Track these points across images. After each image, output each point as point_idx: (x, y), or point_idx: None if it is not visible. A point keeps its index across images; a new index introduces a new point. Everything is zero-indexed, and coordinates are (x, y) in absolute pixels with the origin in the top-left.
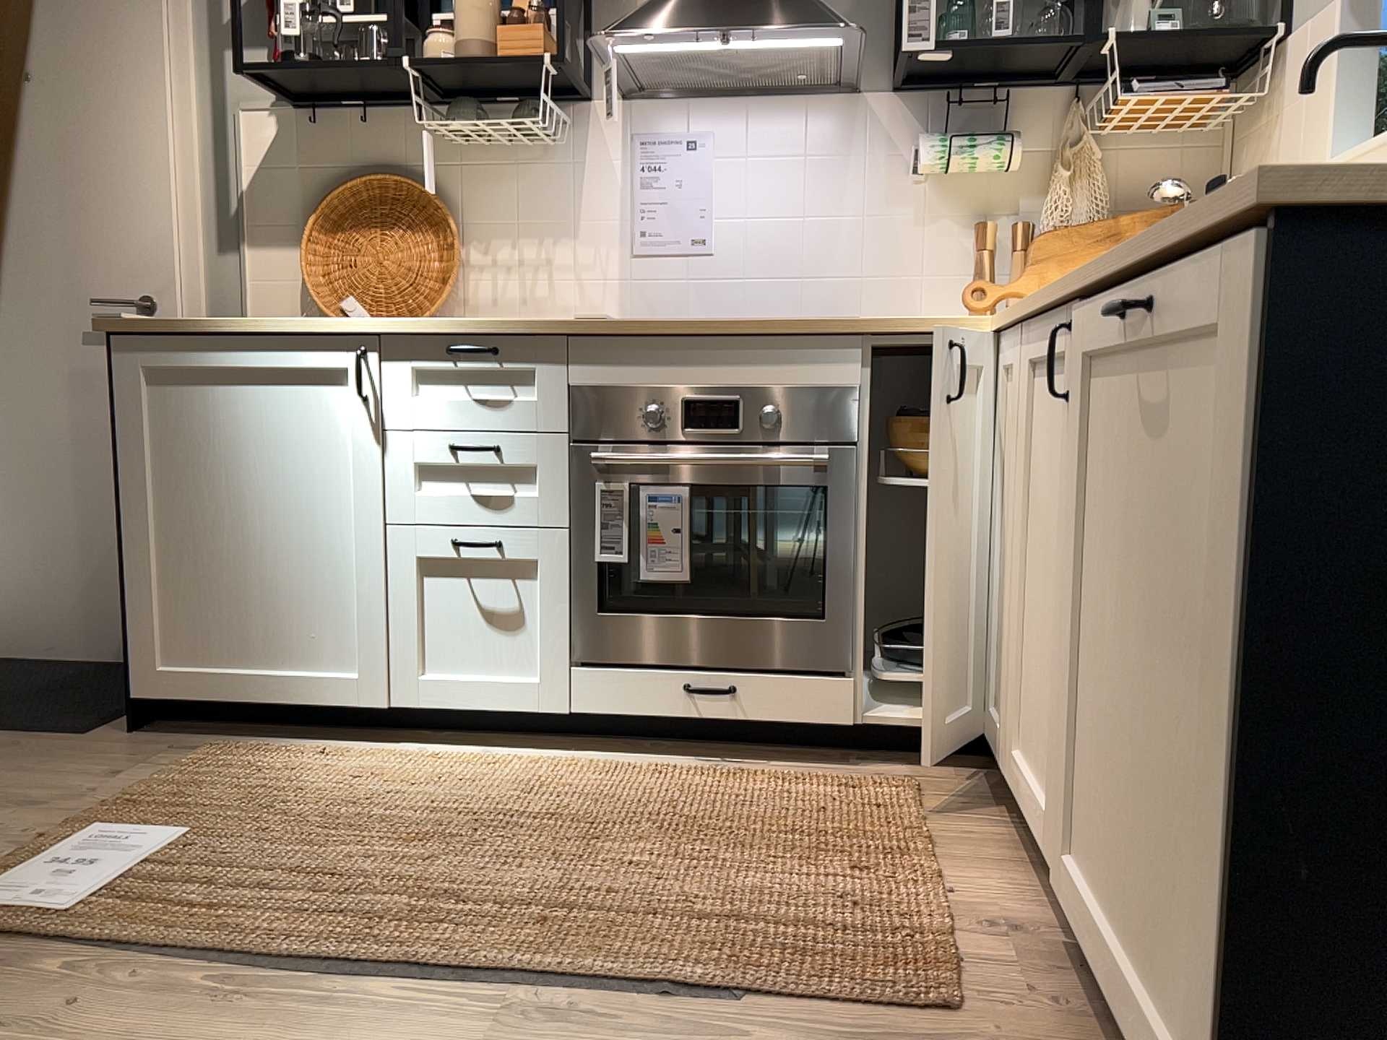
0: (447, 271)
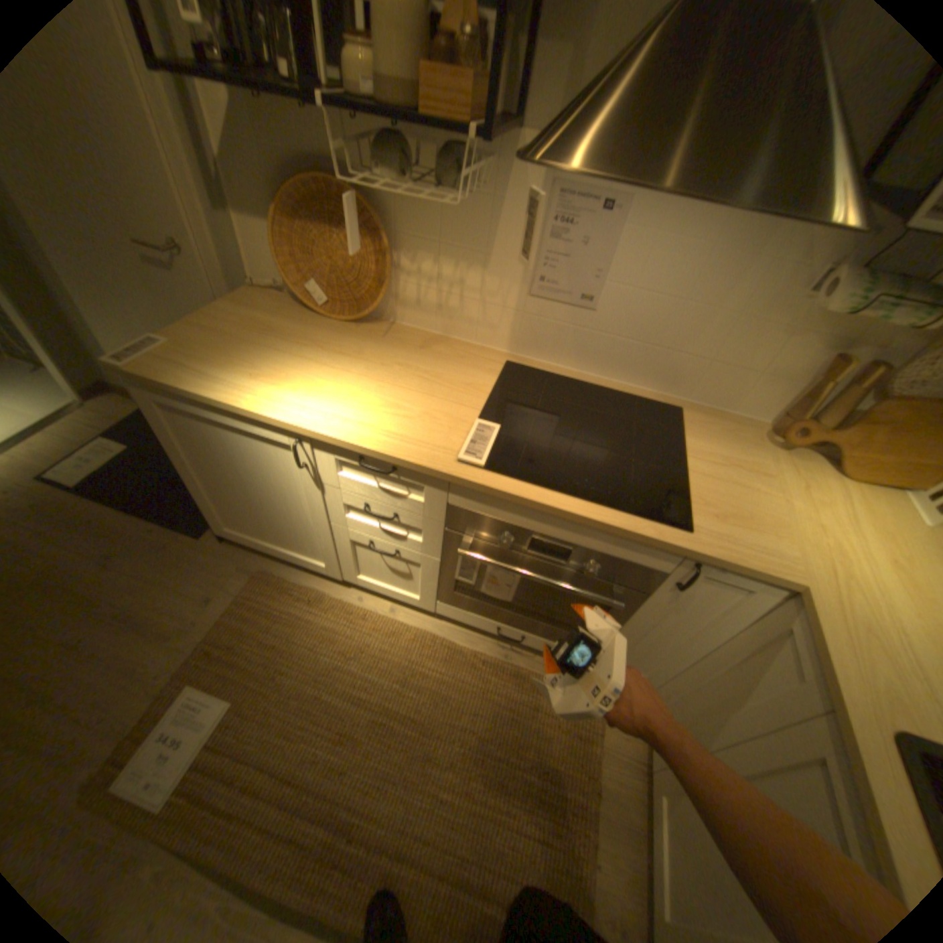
0: (383, 277)
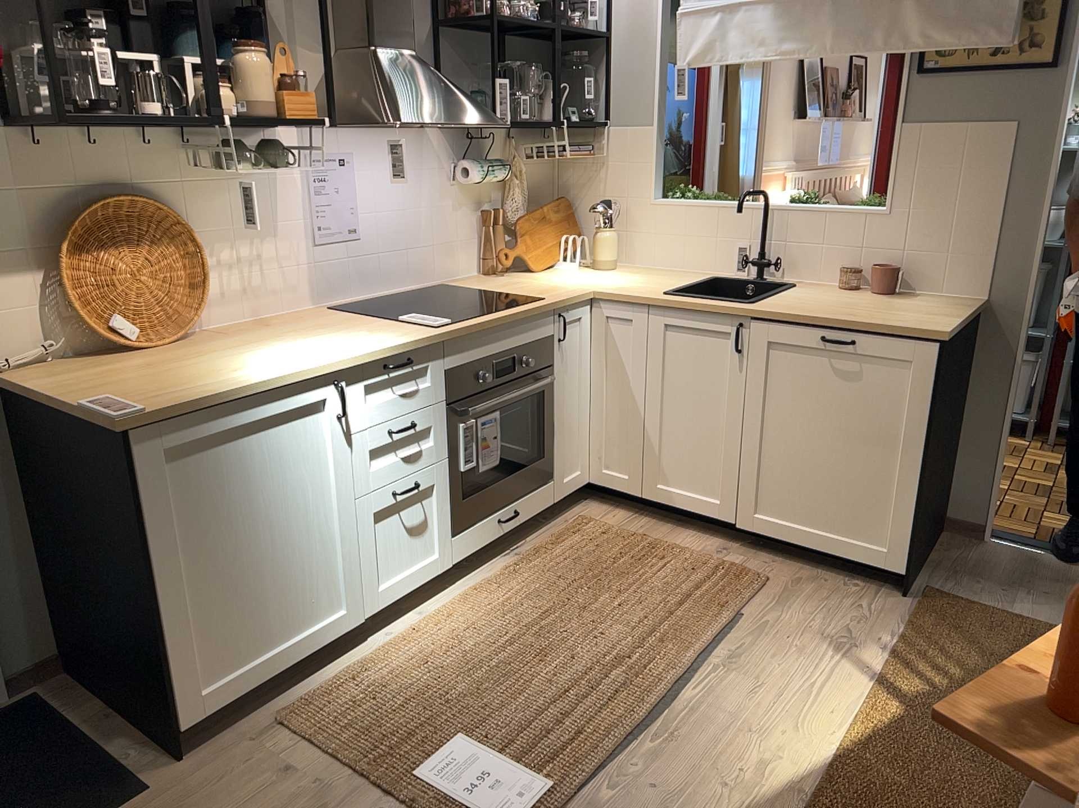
0: (196, 278)
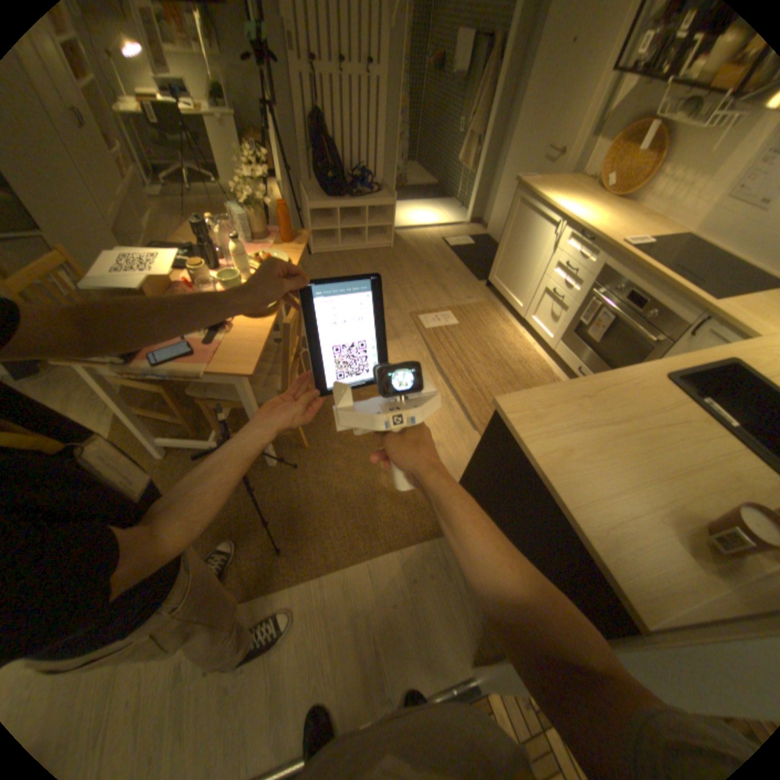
0: (649, 176)
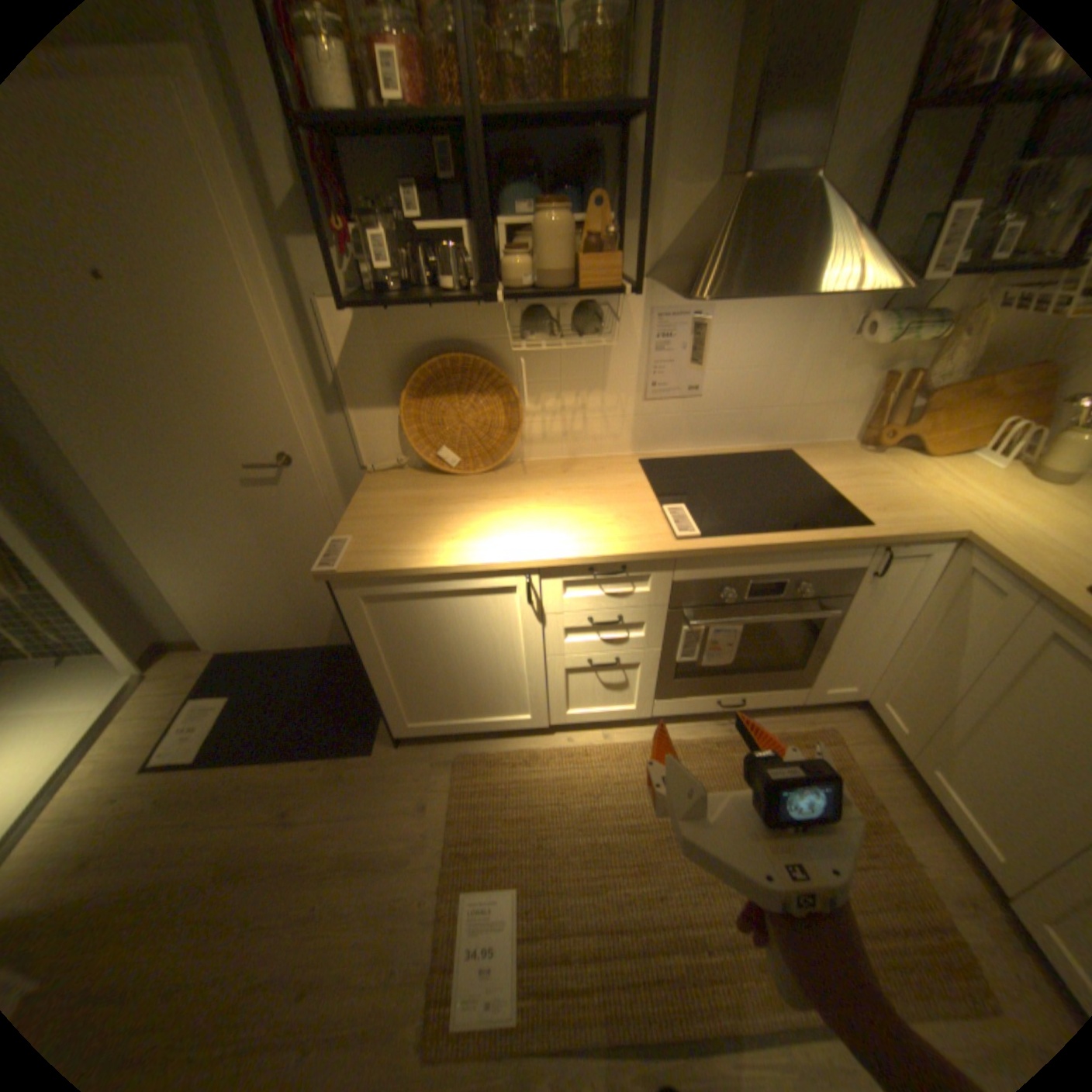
0: (514, 422)
